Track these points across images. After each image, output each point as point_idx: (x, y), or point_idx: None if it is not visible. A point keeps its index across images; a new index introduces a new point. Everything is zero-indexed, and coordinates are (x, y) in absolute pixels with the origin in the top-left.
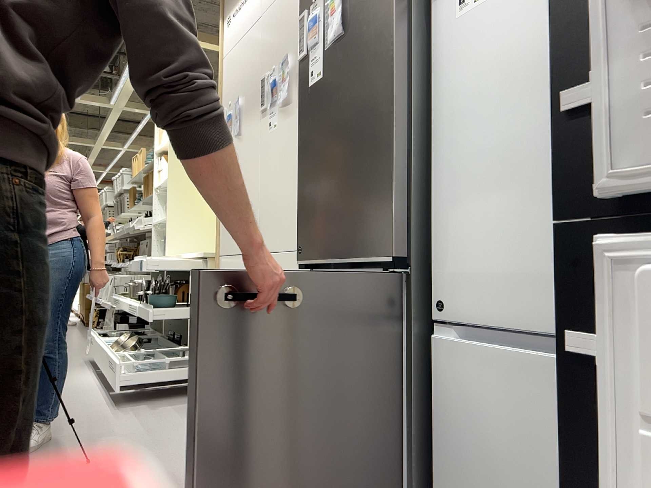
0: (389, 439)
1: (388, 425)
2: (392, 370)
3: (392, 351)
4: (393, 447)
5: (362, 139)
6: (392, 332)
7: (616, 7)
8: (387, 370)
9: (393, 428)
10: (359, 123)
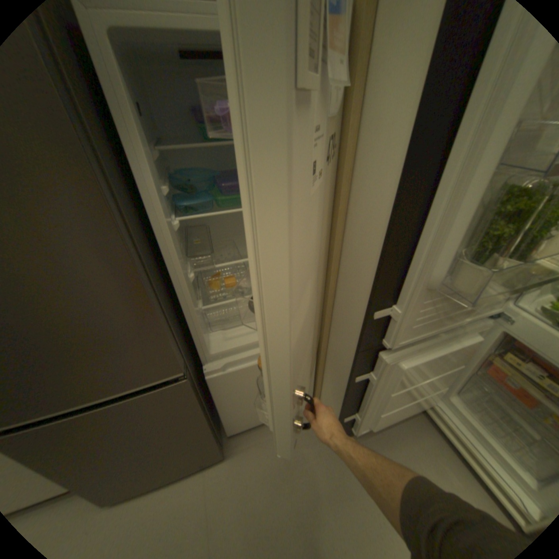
0: (202, 435)
1: (200, 432)
2: (197, 415)
3: (194, 409)
4: (207, 435)
5: (80, 307)
6: (191, 403)
7: (413, 293)
8: (192, 417)
9: (204, 431)
10: (60, 292)
